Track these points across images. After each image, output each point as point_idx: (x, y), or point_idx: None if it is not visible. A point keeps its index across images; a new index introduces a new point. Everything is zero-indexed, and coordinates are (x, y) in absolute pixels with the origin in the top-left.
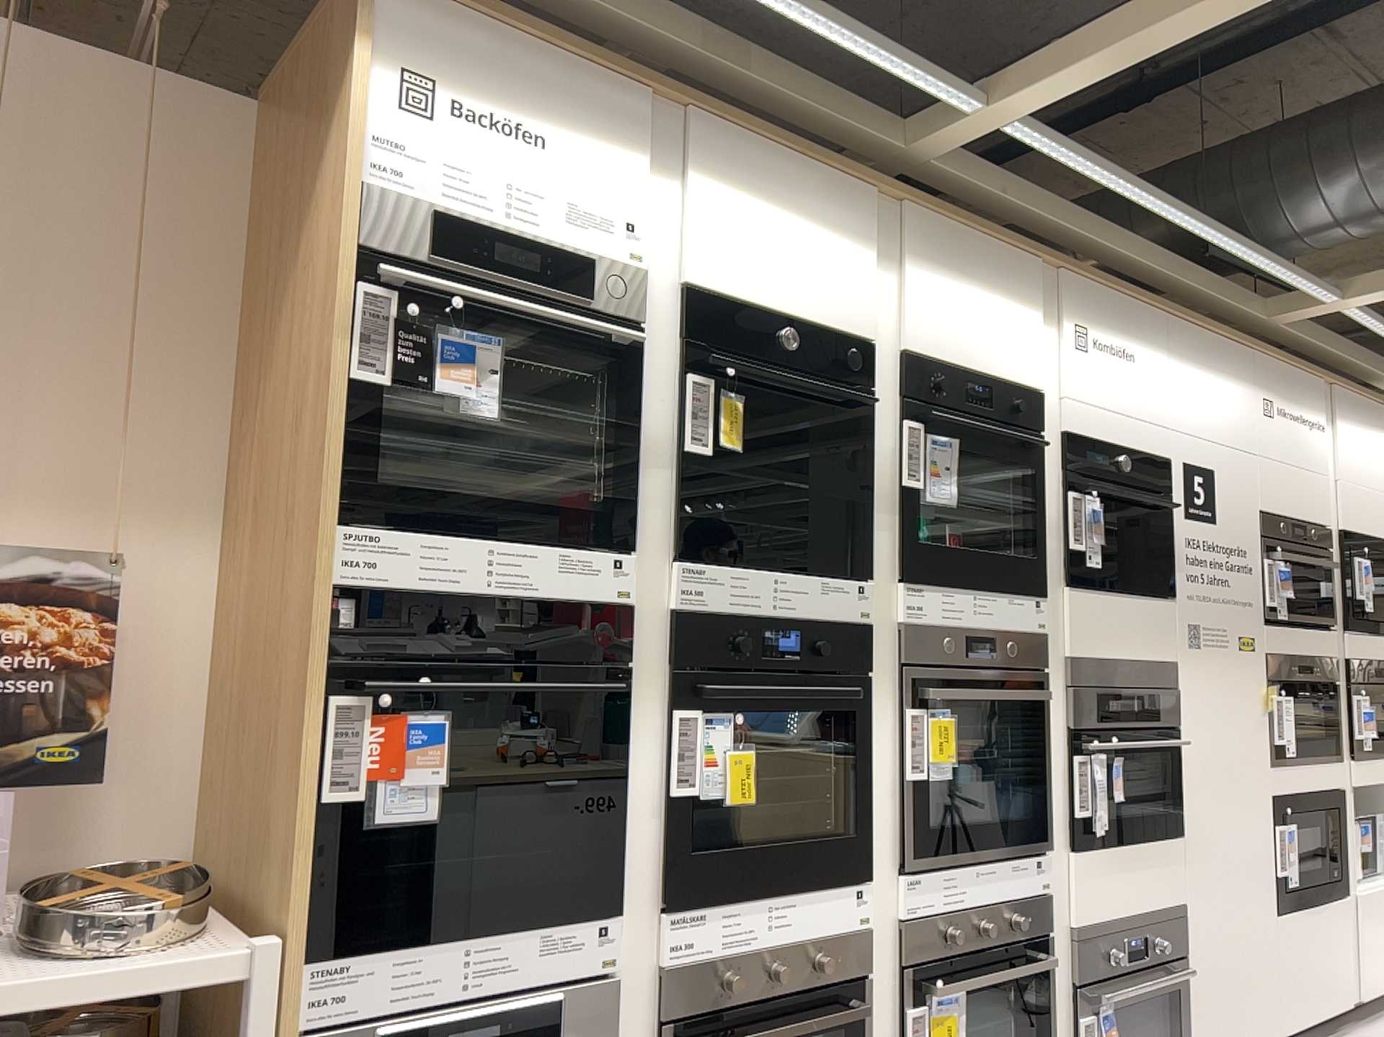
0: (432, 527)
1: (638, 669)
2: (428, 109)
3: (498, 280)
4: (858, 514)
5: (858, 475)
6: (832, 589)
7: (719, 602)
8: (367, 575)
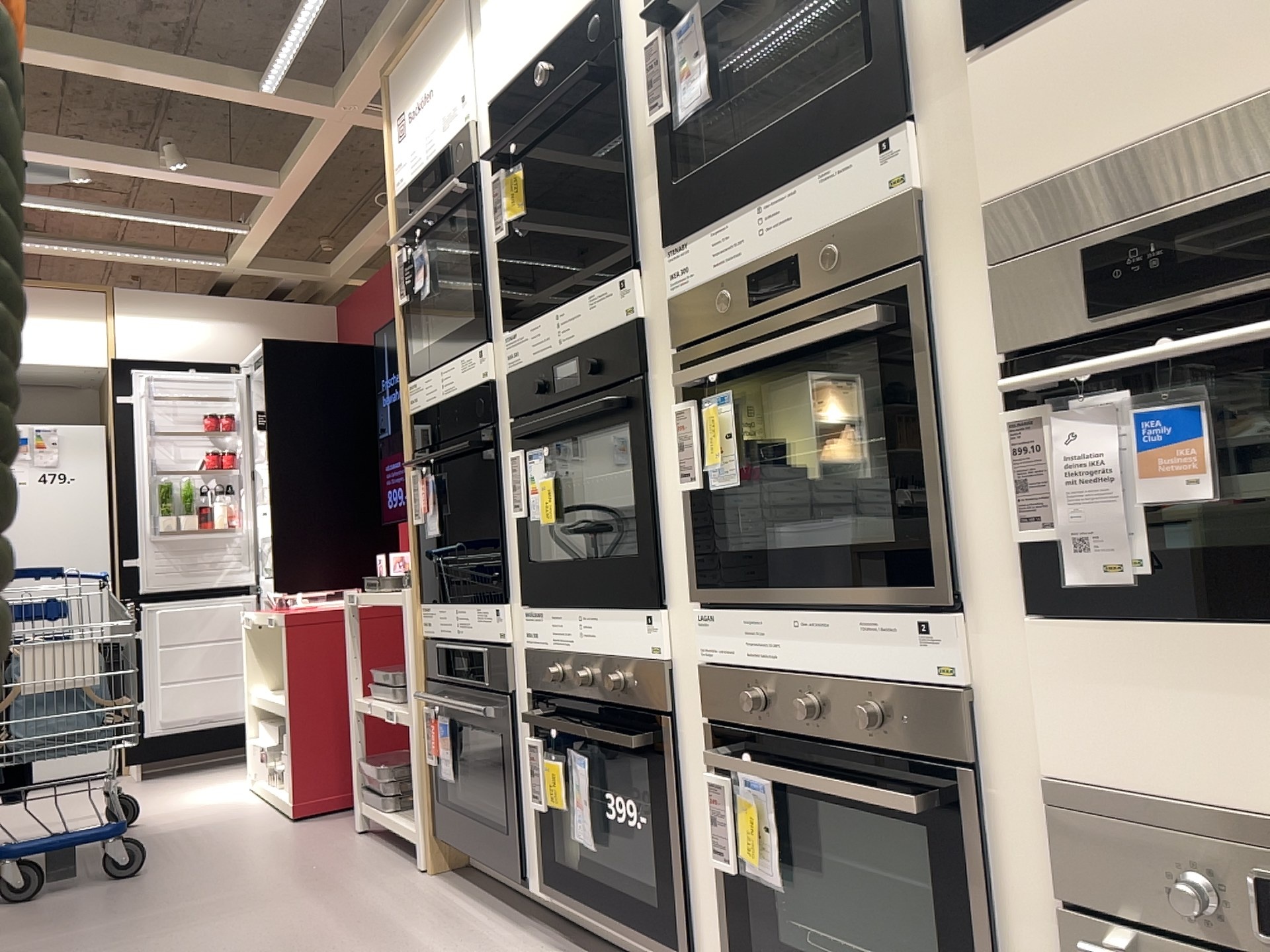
0: (422, 373)
1: (499, 431)
2: (398, 128)
3: (421, 202)
4: (627, 191)
5: (623, 144)
6: (600, 299)
7: (526, 358)
8: (409, 410)
